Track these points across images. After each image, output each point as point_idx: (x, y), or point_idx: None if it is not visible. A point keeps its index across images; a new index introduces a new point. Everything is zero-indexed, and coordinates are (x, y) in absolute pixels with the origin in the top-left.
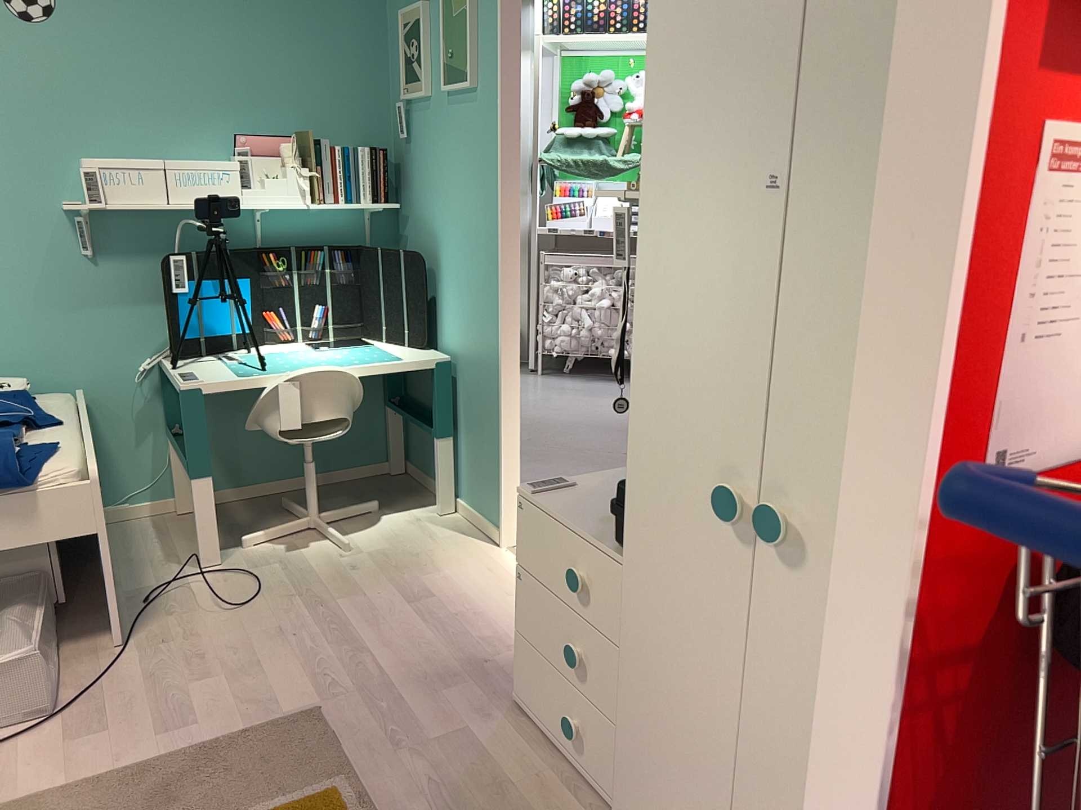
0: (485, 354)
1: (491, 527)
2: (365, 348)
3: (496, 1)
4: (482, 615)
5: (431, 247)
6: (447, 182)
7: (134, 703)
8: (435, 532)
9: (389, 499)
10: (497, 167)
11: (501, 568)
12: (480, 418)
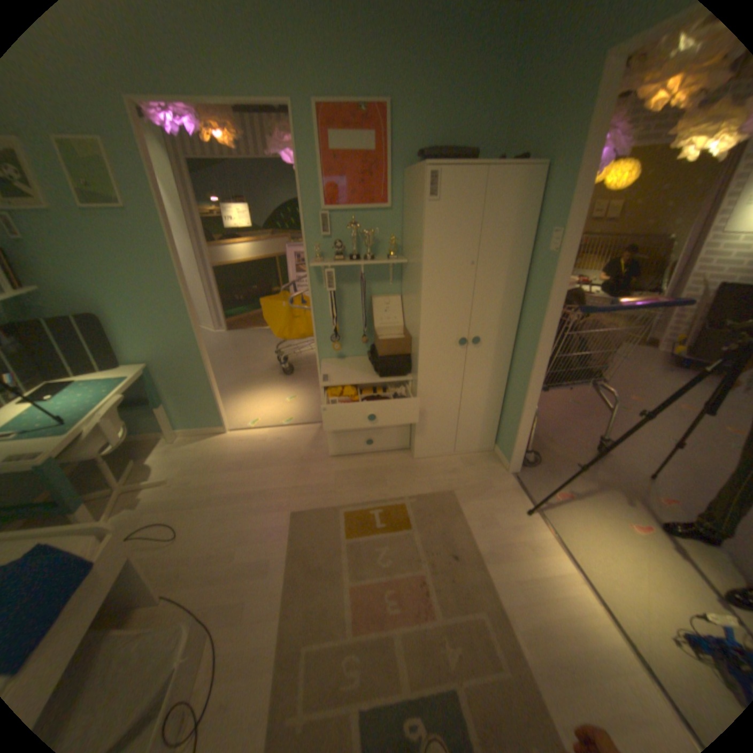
0: (182, 354)
1: (214, 429)
2: (57, 387)
3: (137, 155)
4: (270, 451)
5: (88, 308)
6: (98, 266)
7: (228, 591)
8: (185, 449)
9: (126, 458)
10: (168, 255)
11: (242, 437)
12: (185, 385)
